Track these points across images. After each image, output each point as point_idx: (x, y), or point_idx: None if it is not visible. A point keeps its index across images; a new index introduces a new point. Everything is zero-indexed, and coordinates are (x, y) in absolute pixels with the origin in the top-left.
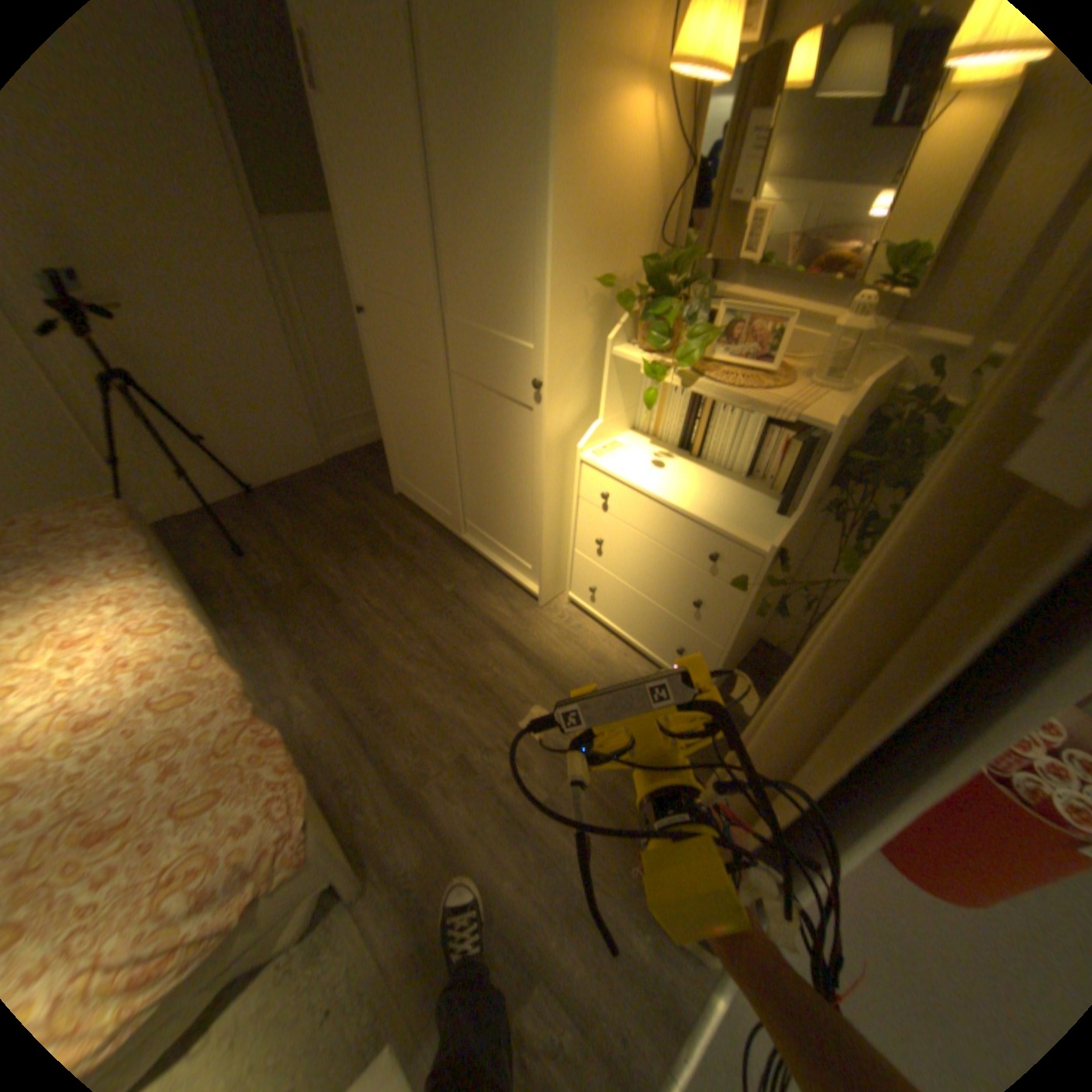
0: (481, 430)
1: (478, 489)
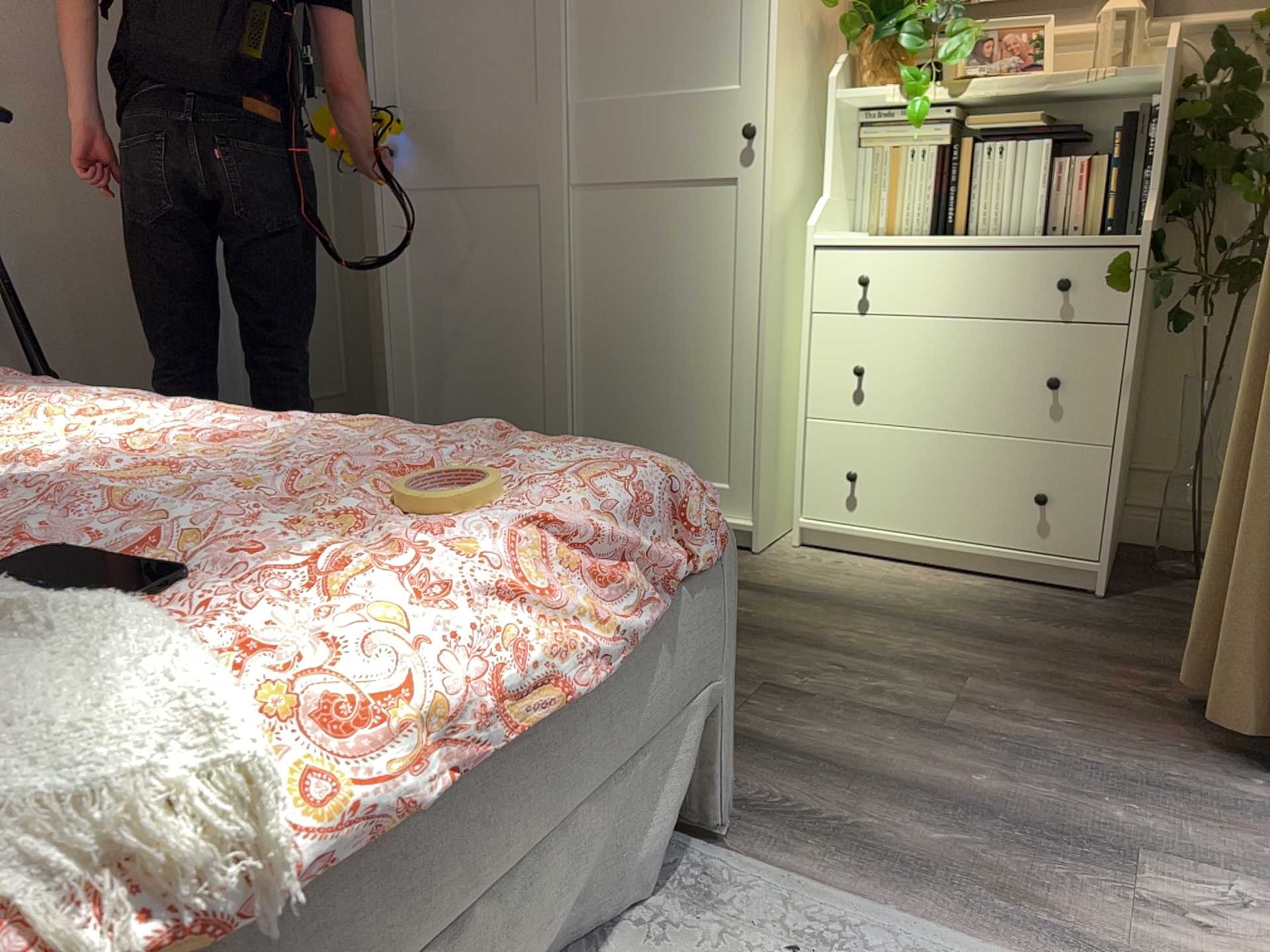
0: (625, 265)
1: (609, 384)
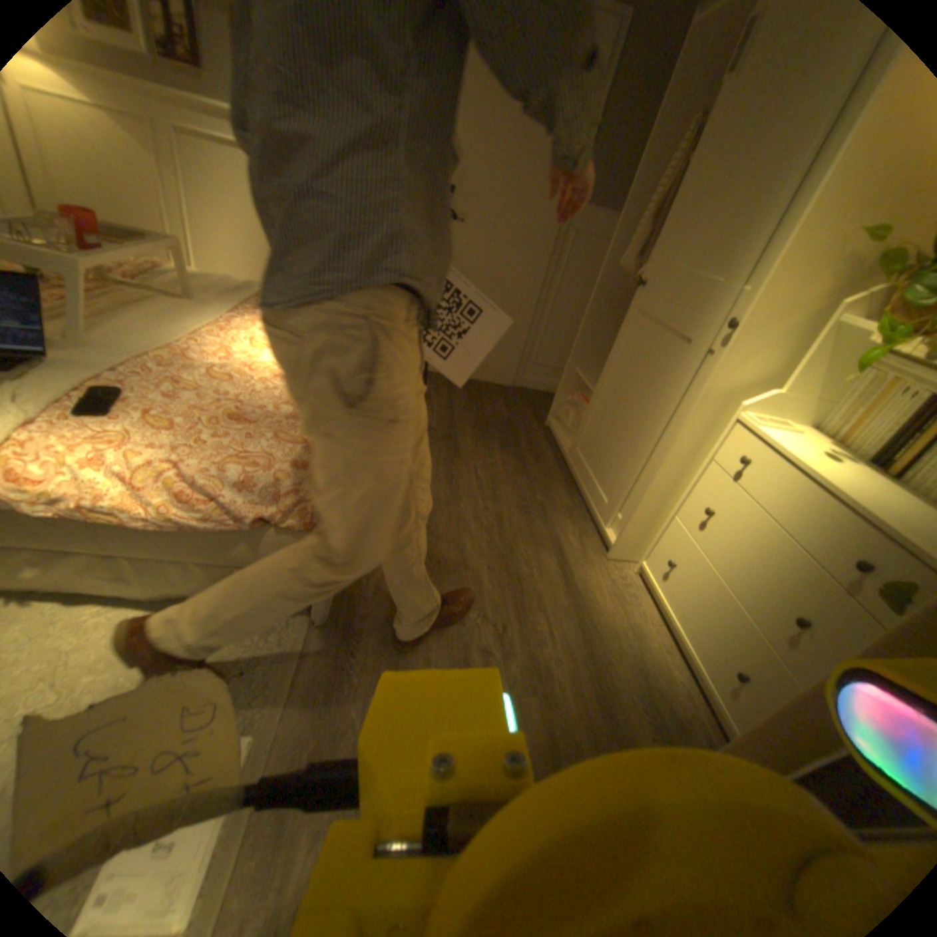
0: (649, 374)
1: (614, 431)
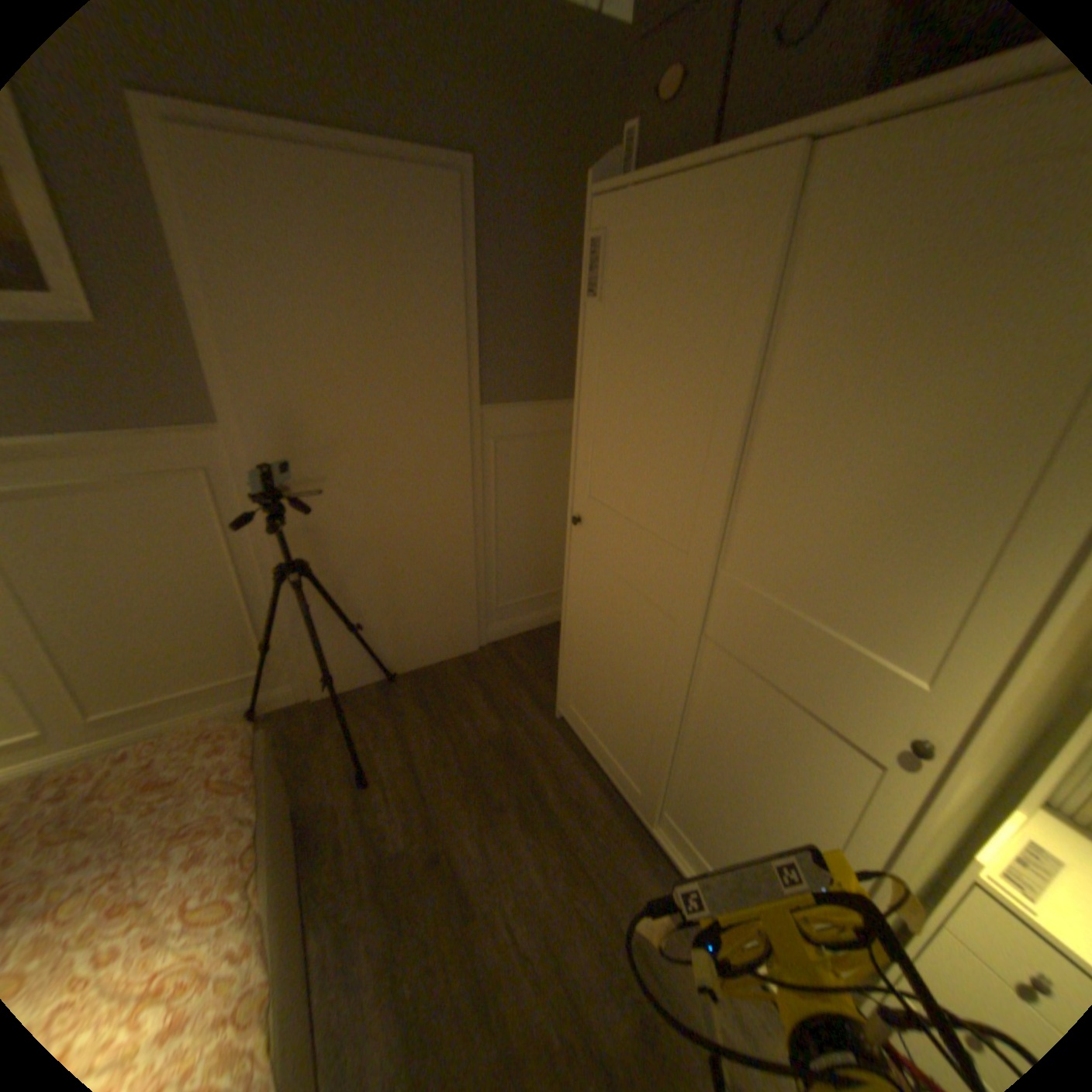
0: (737, 728)
1: (701, 790)
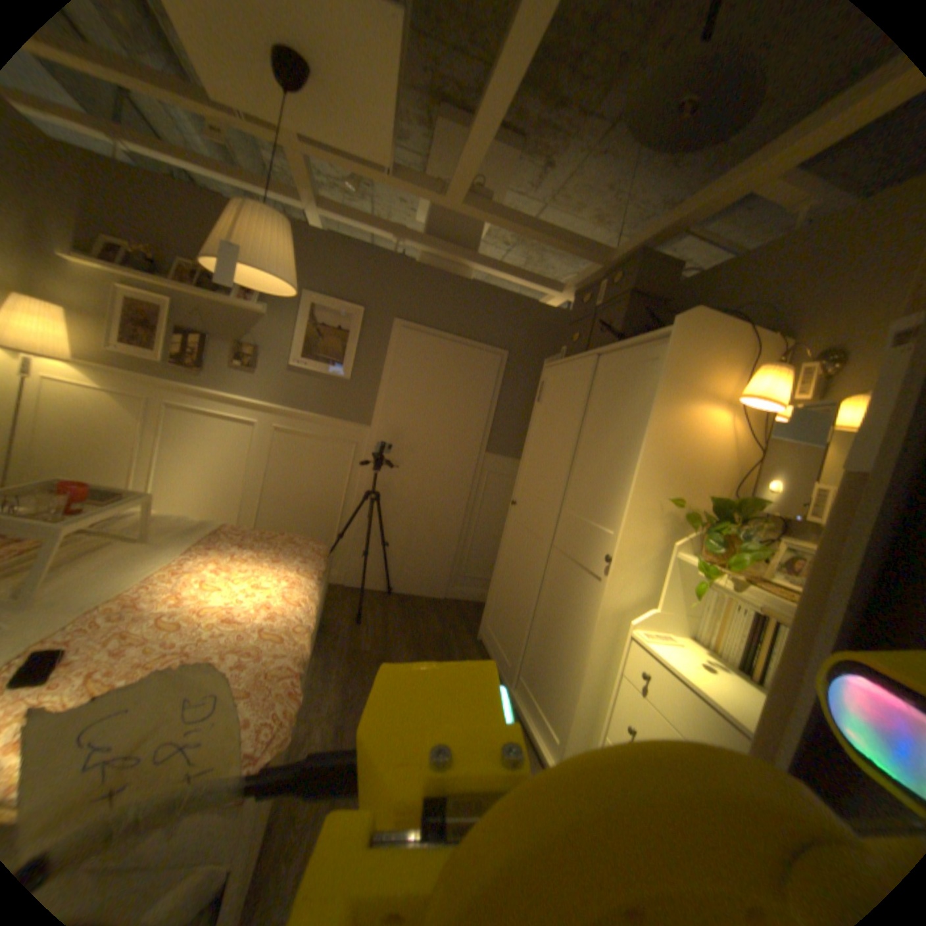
0: (557, 593)
1: (538, 645)
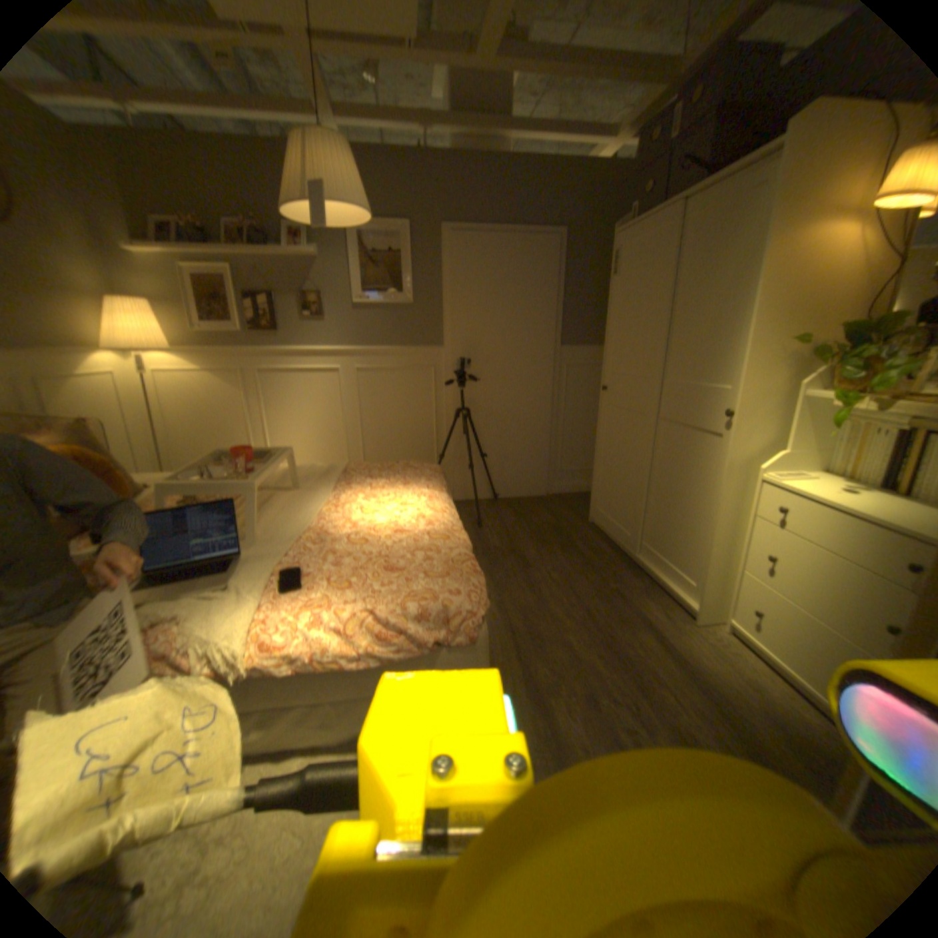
0: (674, 461)
1: (660, 512)
